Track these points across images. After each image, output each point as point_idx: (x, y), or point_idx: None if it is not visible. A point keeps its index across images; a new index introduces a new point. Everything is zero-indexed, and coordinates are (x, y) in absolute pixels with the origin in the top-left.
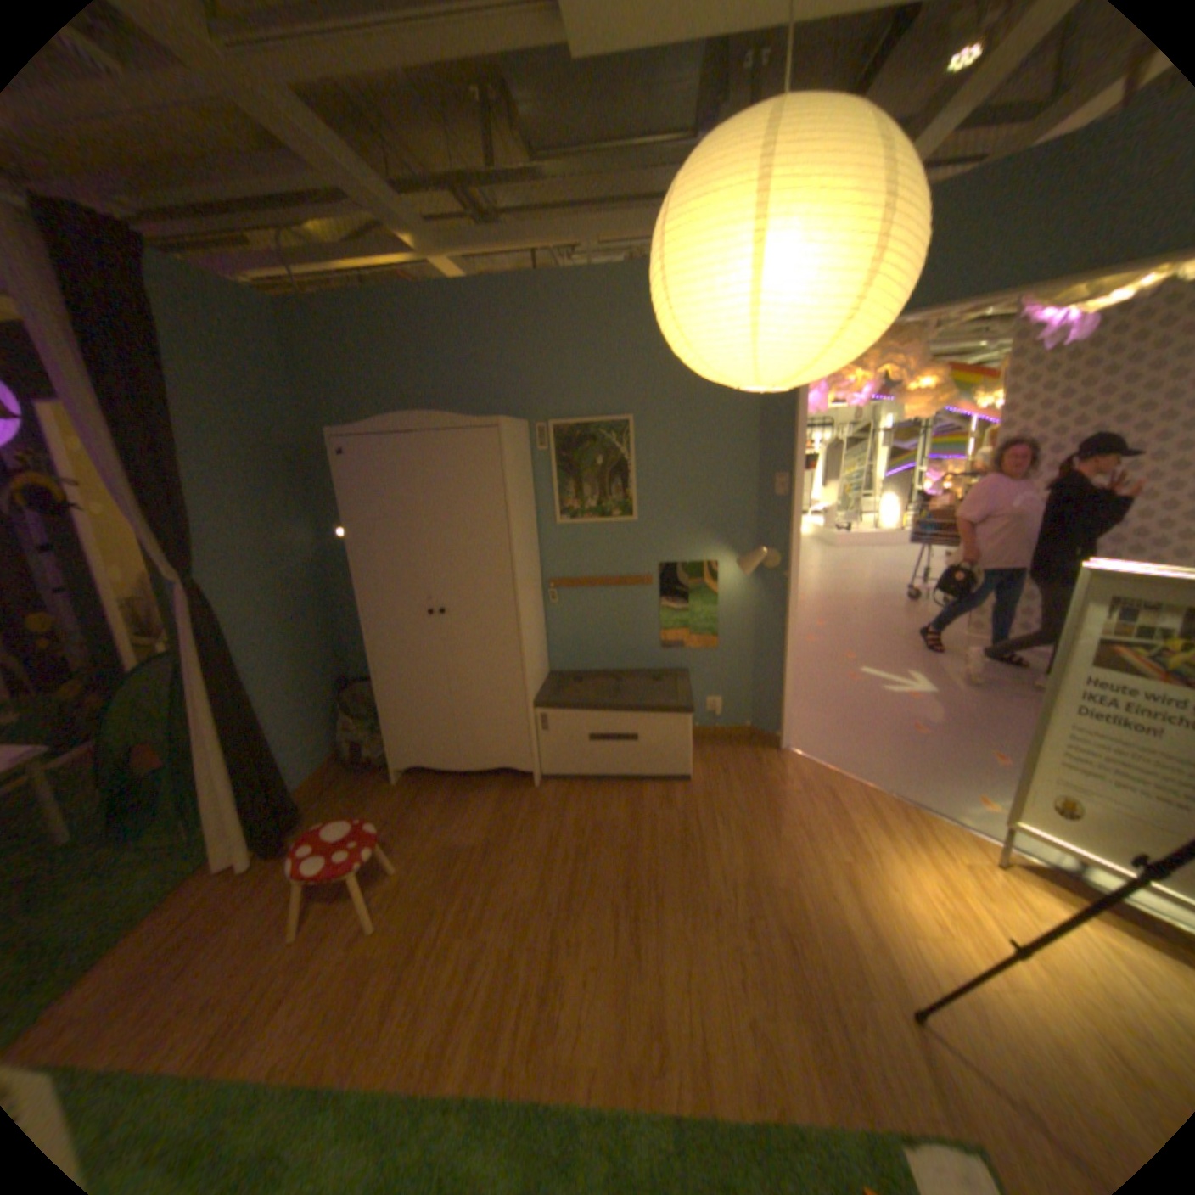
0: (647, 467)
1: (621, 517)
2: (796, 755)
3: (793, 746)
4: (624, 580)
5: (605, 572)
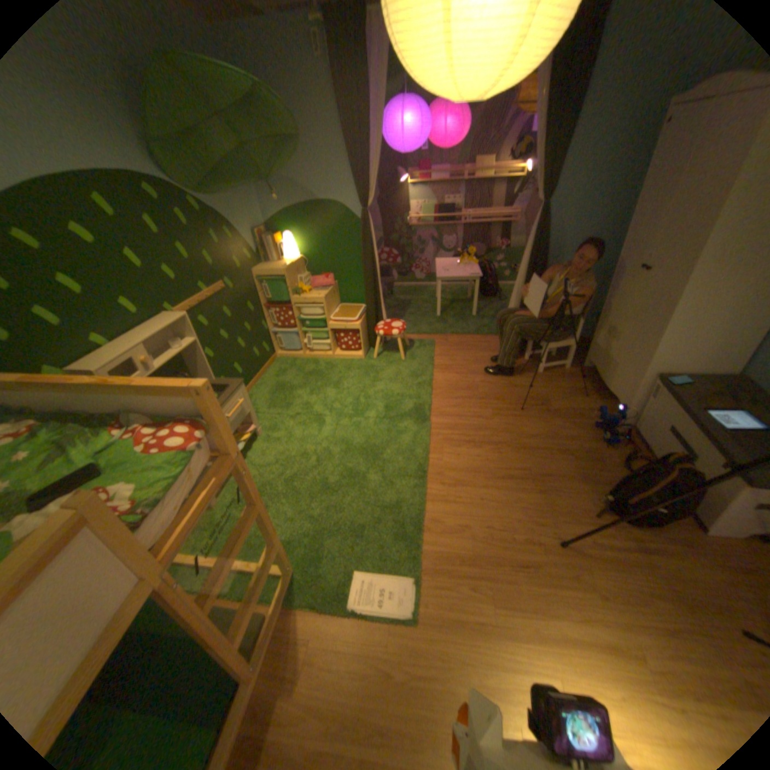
0: None
1: None
2: None
3: None
4: None
5: None
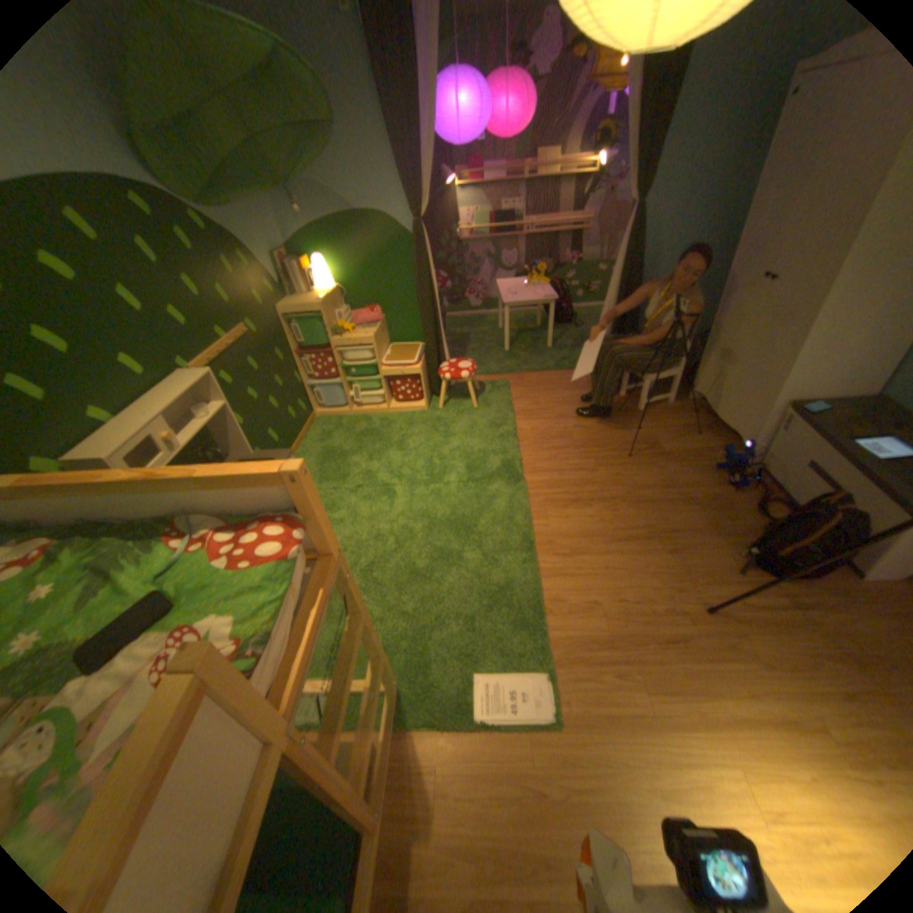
0: None
1: None
2: None
3: None
4: None
5: None
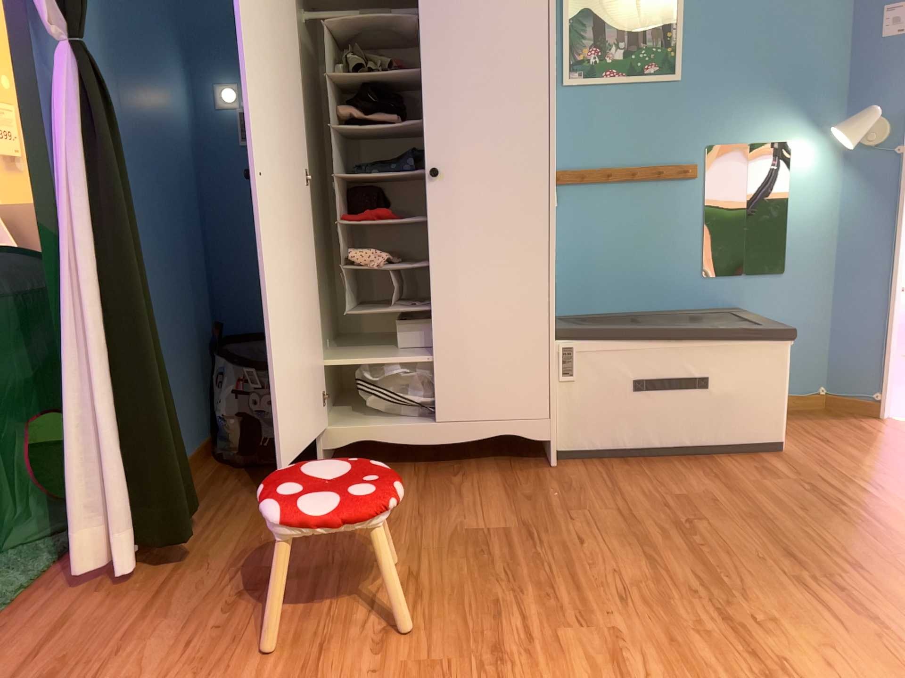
0: (699, 0)
1: (659, 74)
2: (903, 427)
3: (896, 416)
4: (657, 171)
5: (629, 159)
